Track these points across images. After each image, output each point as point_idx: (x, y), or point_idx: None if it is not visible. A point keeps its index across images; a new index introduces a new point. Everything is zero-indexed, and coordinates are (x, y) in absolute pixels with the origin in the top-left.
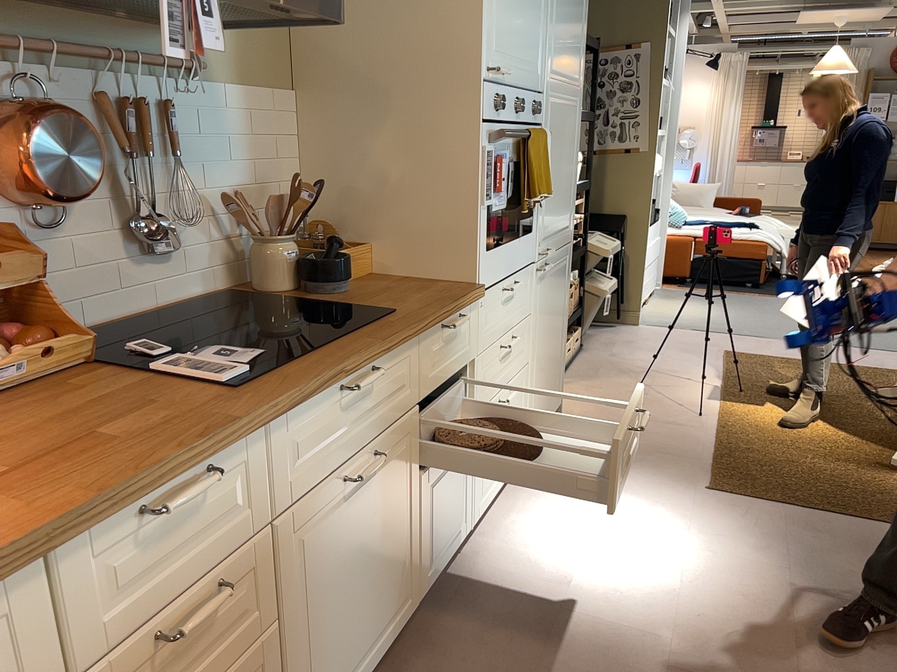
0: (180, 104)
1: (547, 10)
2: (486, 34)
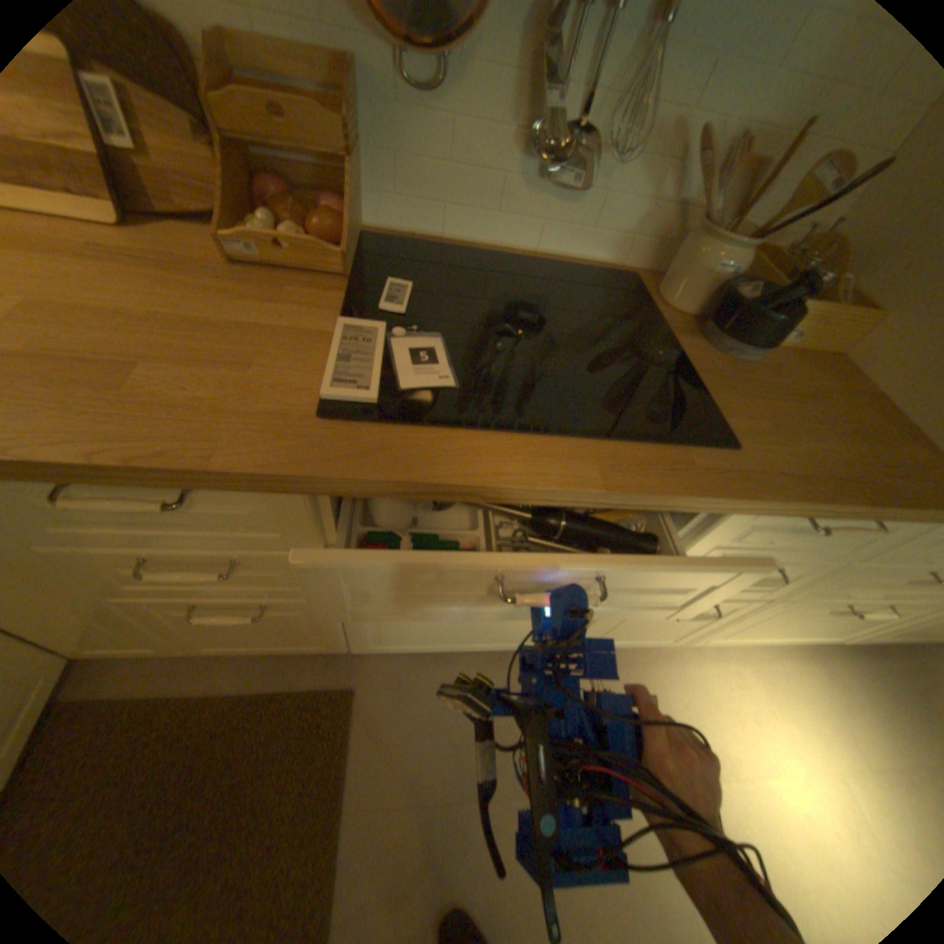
0: None
1: None
2: None
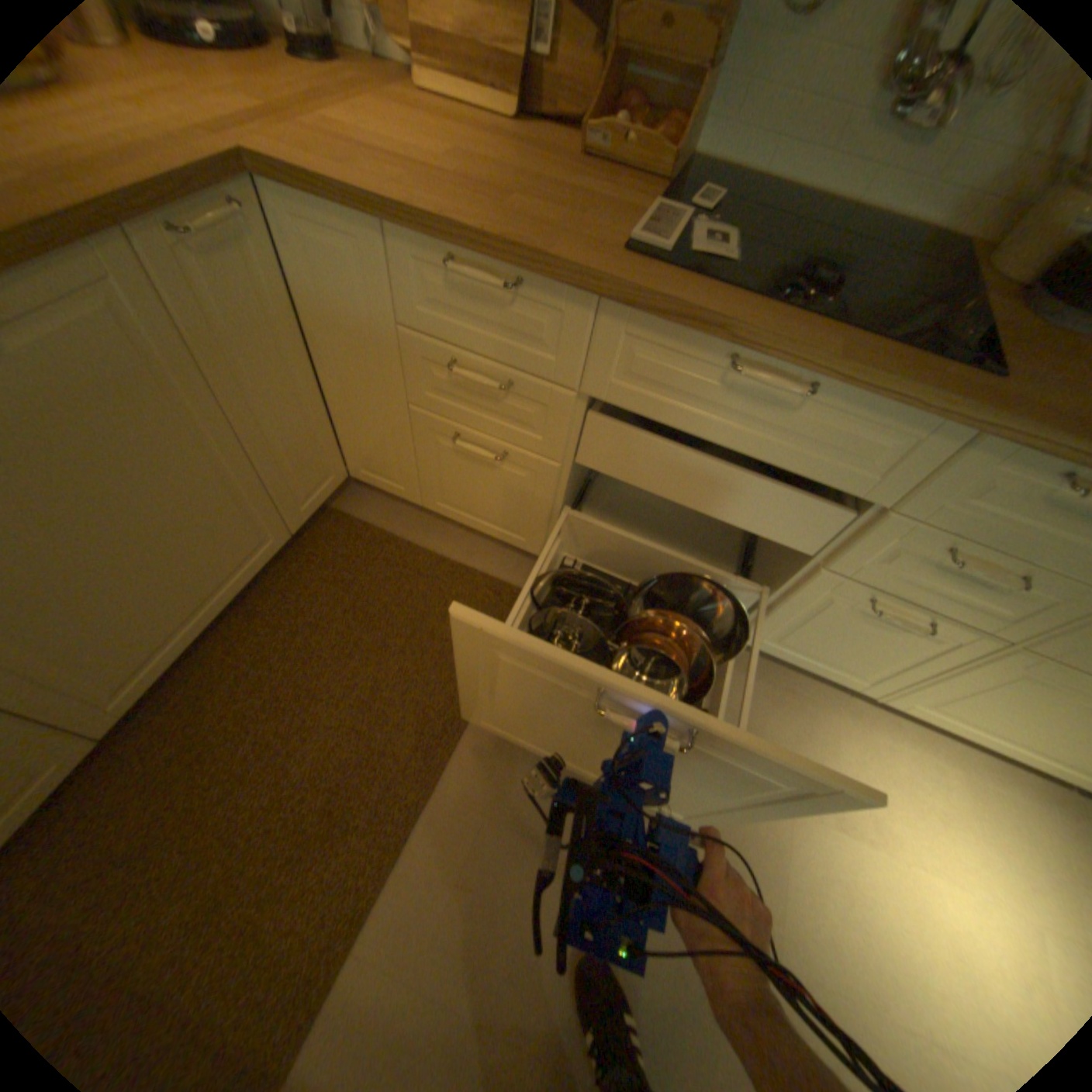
0: None
1: None
2: None
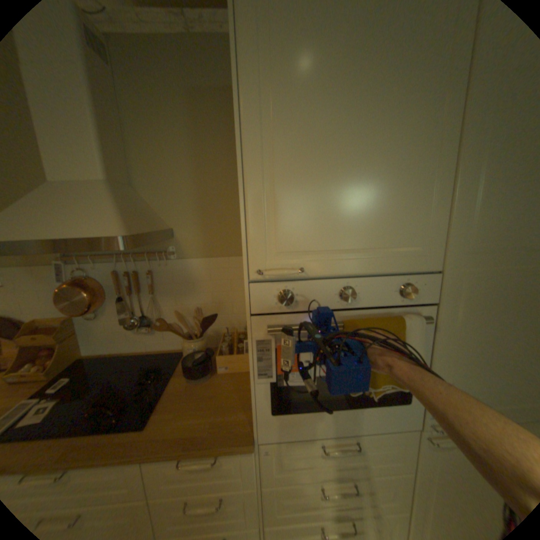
0: (157, 269)
1: (455, 174)
2: (247, 237)
